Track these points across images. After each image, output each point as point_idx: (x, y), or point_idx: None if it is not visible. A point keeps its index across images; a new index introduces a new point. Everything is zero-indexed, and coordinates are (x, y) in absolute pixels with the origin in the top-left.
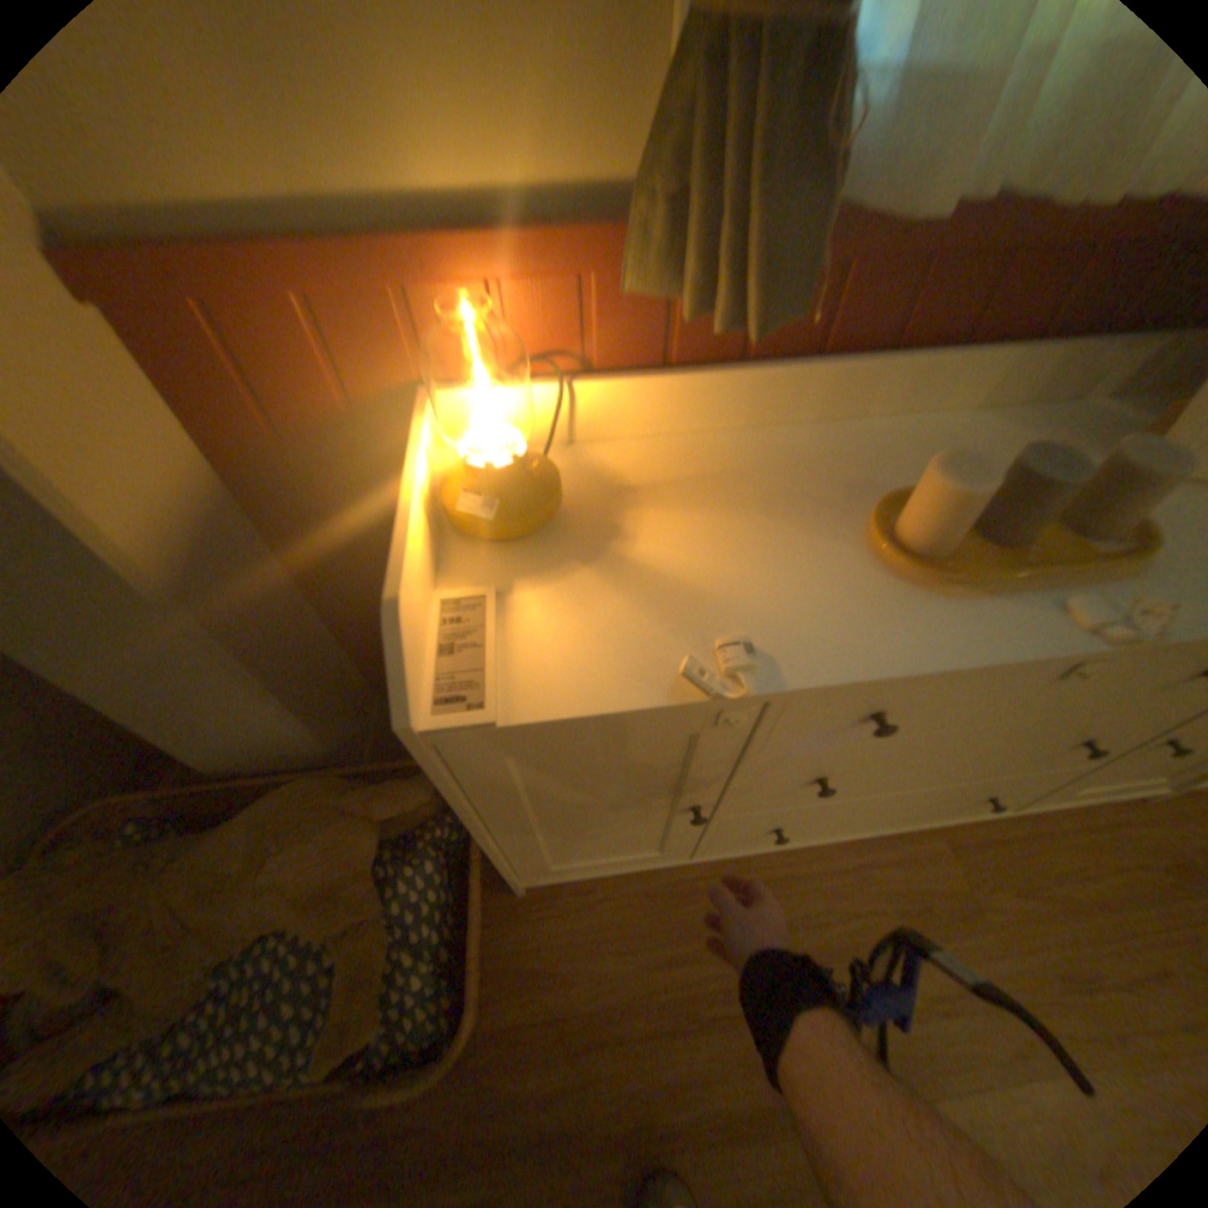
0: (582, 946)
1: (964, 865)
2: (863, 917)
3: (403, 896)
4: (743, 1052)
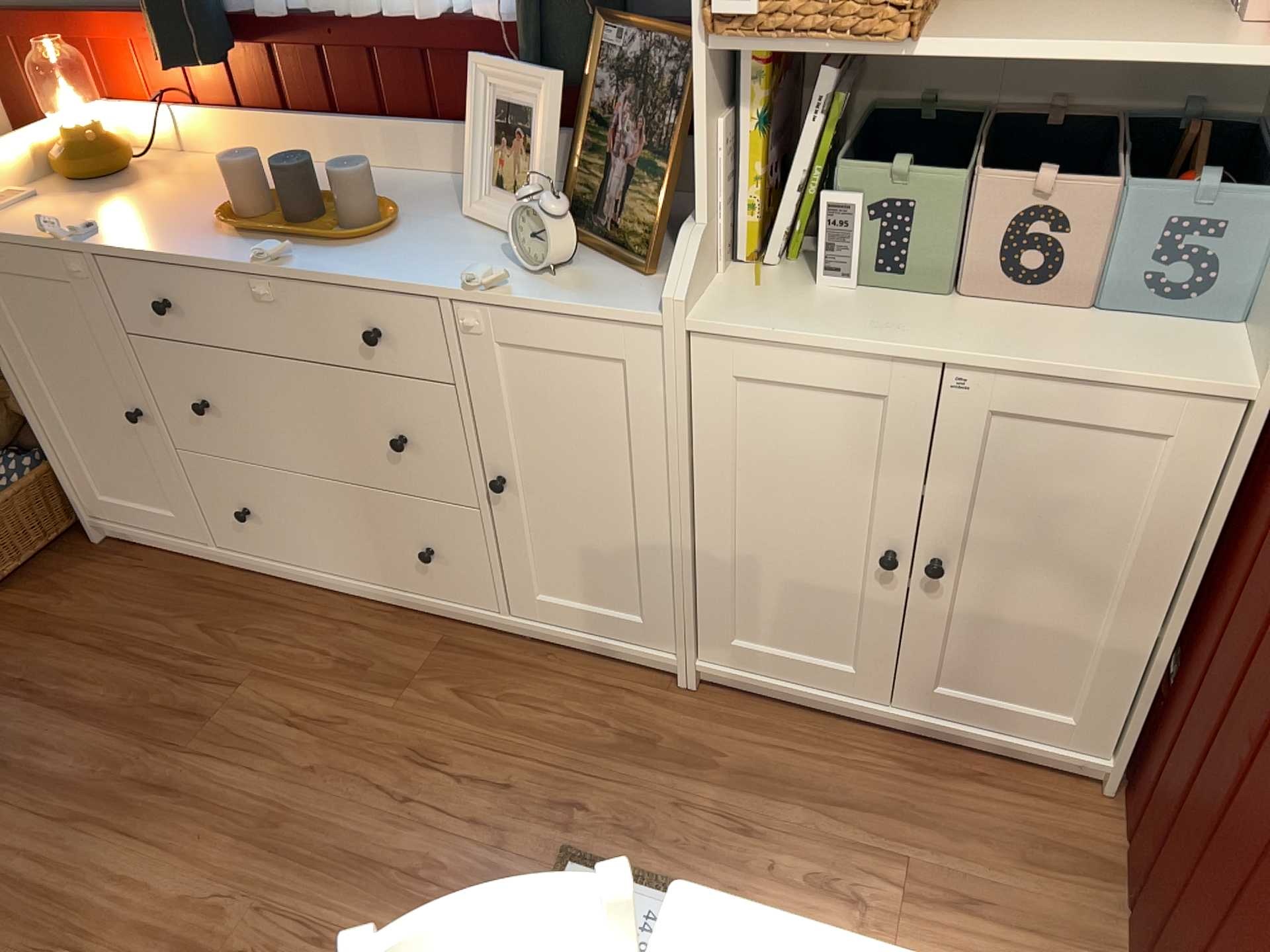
0: (111, 581)
1: (439, 651)
2: (314, 645)
3: (11, 466)
4: (139, 672)
